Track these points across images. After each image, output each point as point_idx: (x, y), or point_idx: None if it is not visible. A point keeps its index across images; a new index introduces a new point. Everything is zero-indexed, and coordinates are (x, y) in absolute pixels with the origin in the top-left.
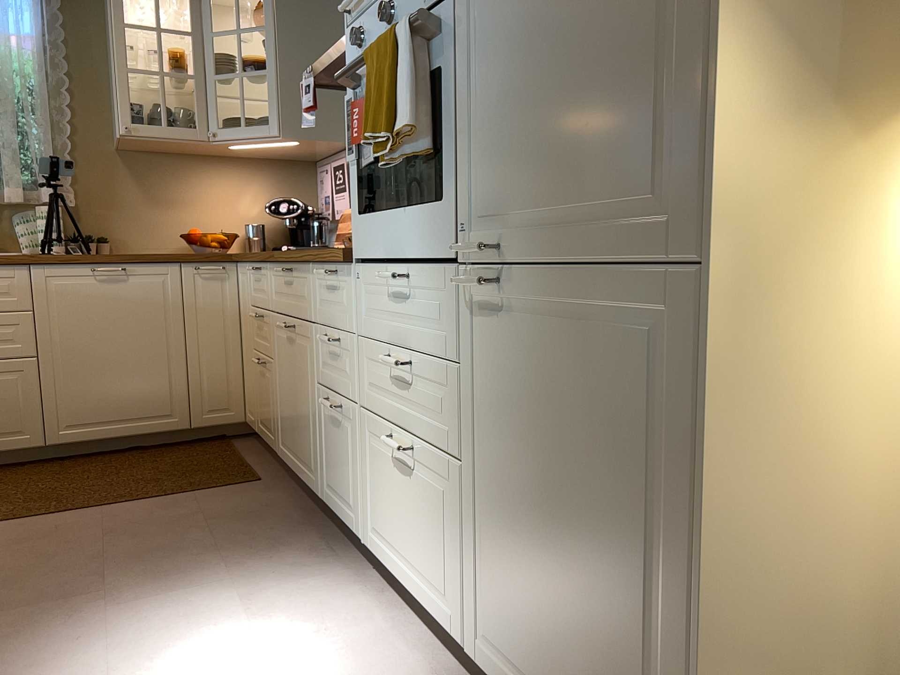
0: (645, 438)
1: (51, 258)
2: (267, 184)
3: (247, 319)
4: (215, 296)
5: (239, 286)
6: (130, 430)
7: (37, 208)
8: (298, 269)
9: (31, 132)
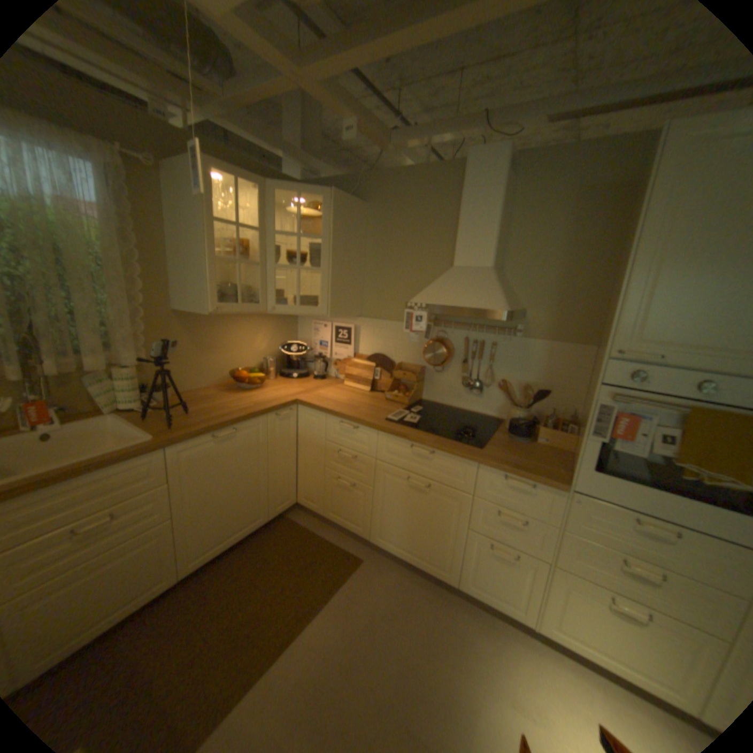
0: None
1: (183, 438)
2: (271, 329)
3: (315, 447)
4: (285, 431)
5: (299, 421)
6: (234, 541)
7: (114, 373)
8: (448, 457)
9: (104, 303)
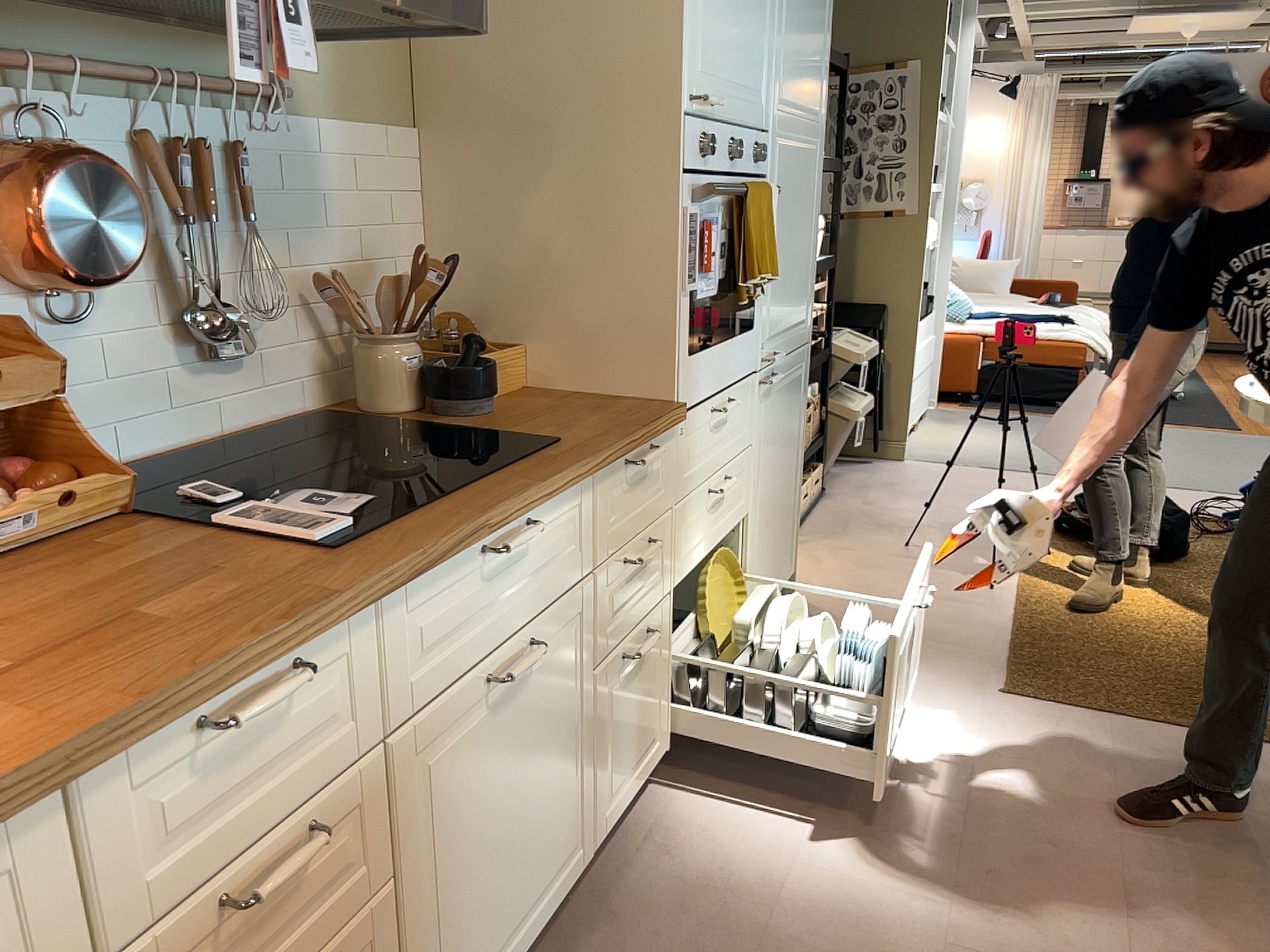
0: (798, 415)
1: None
2: None
3: None
4: None
5: None
6: None
7: None
8: (552, 505)
9: None
